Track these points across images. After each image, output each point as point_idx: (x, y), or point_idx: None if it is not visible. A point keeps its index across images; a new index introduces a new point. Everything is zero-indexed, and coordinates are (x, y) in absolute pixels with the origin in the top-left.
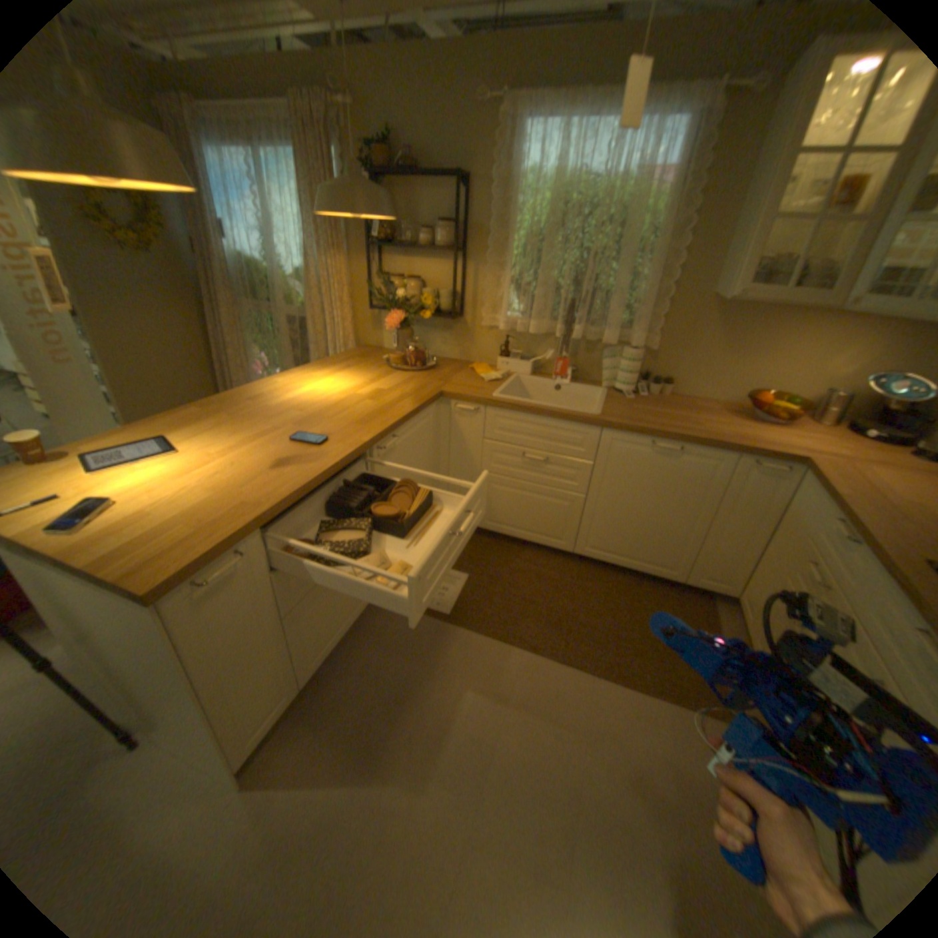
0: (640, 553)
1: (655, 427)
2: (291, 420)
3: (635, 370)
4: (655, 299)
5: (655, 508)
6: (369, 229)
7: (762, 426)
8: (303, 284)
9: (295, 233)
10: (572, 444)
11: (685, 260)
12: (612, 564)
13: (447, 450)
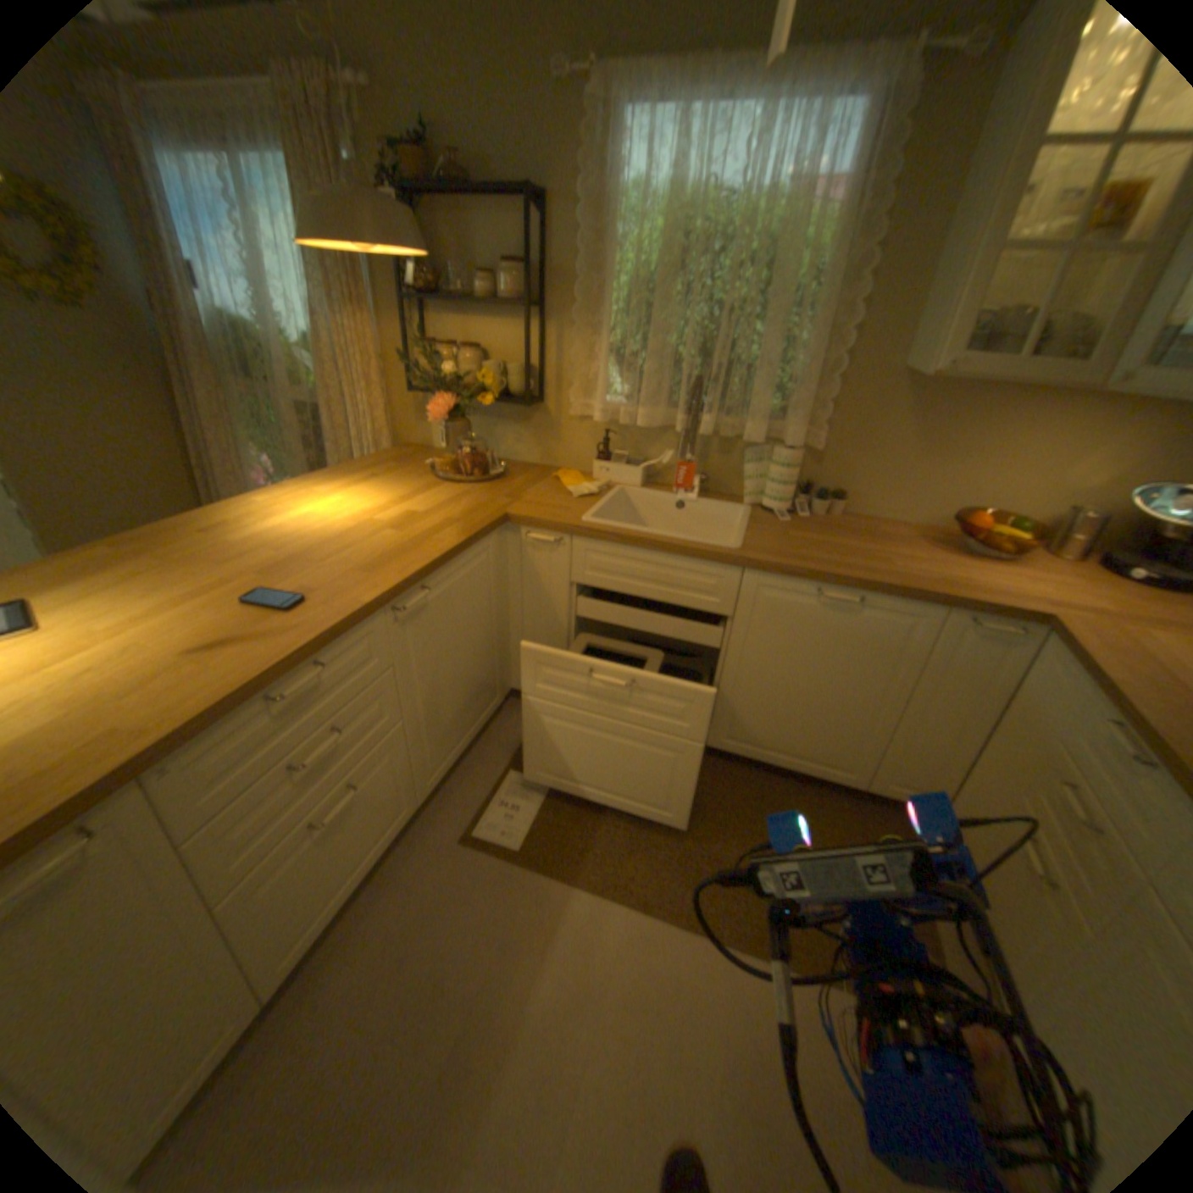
0: (801, 748)
1: (822, 567)
2: (257, 566)
3: (792, 479)
4: (819, 376)
5: (823, 685)
6: (402, 274)
7: (978, 564)
8: (312, 355)
9: (297, 281)
10: (699, 591)
11: (862, 319)
12: (761, 763)
13: (520, 598)
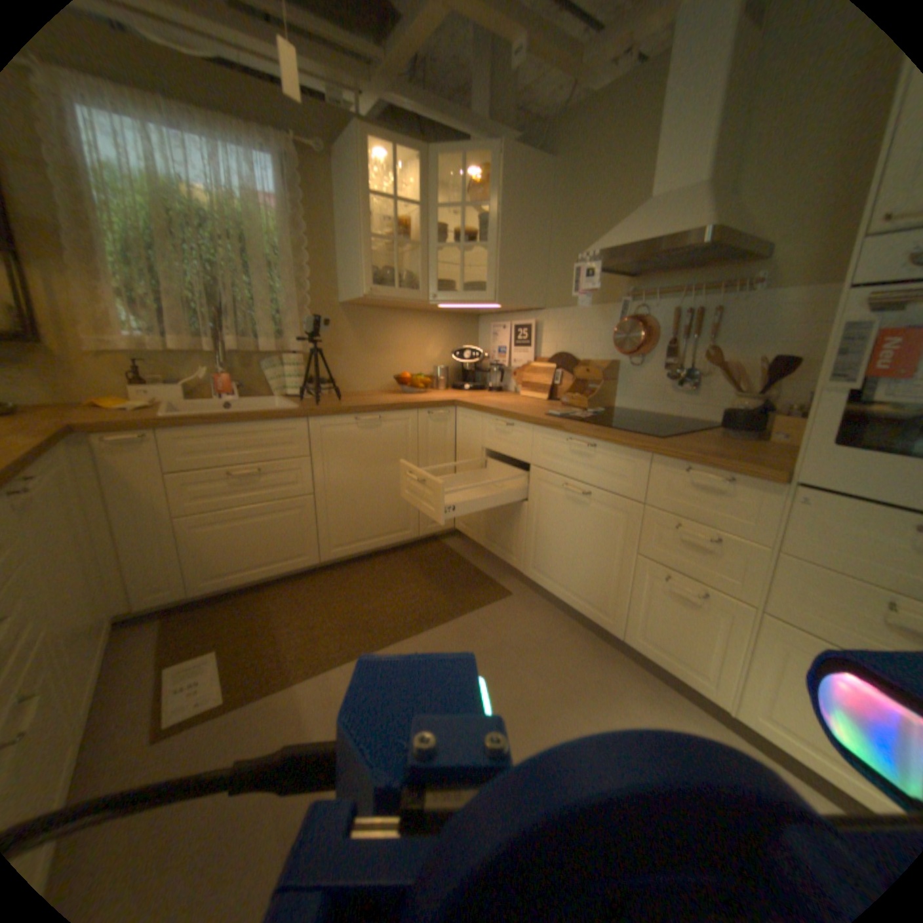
0: (377, 528)
1: (349, 405)
2: None
3: (299, 372)
4: (291, 309)
5: (374, 478)
6: None
7: (411, 395)
8: None
9: None
10: (279, 444)
11: (304, 276)
12: (357, 552)
13: (98, 511)
